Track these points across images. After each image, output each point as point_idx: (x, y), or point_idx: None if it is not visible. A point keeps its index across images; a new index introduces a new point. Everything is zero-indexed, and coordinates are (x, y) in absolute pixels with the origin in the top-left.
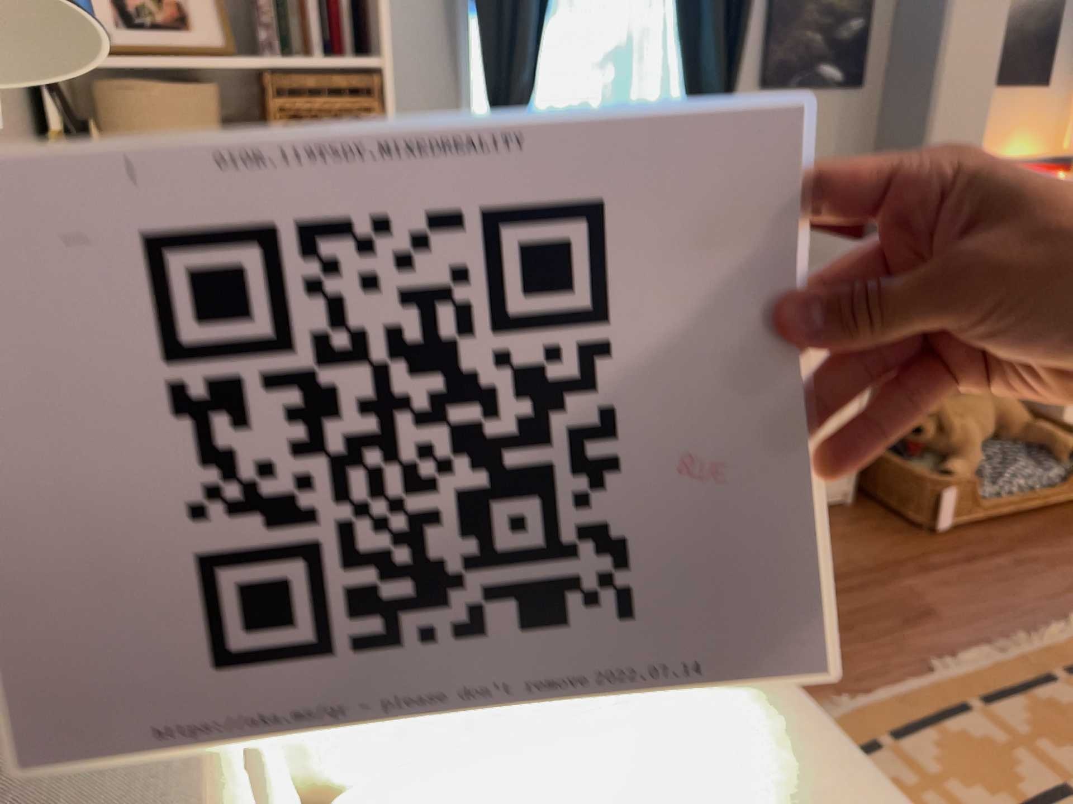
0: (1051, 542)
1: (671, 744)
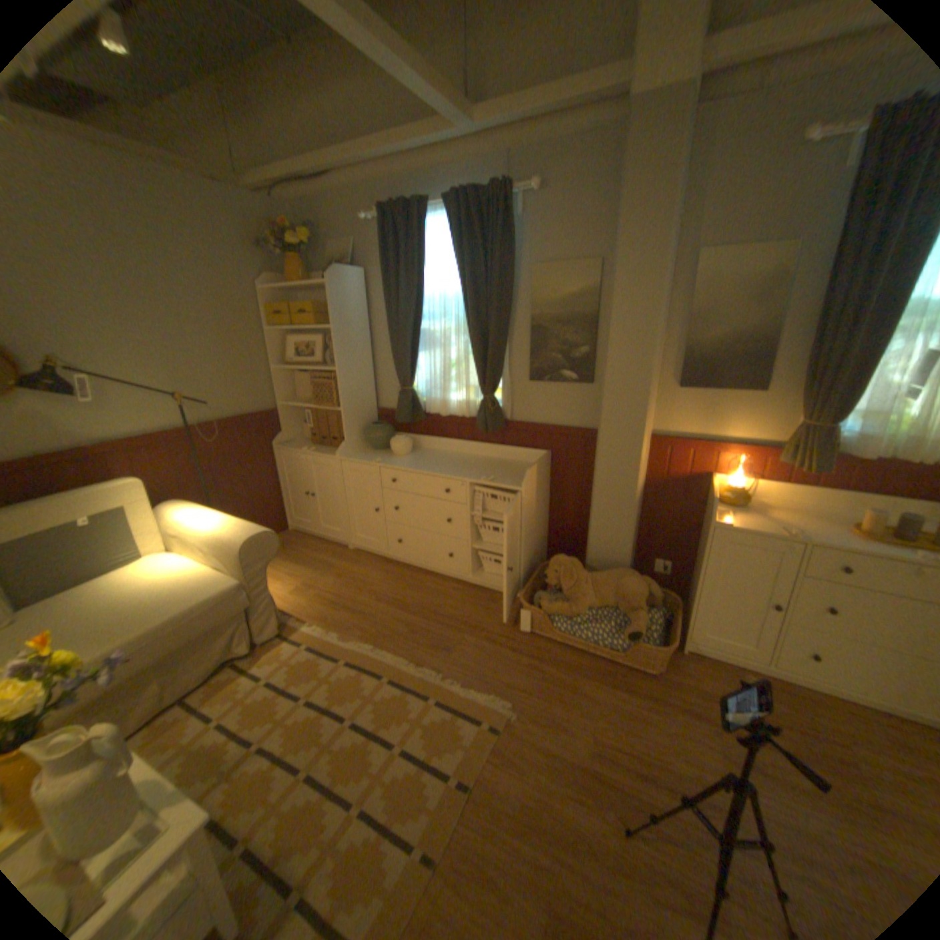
0: (571, 674)
1: (192, 578)
